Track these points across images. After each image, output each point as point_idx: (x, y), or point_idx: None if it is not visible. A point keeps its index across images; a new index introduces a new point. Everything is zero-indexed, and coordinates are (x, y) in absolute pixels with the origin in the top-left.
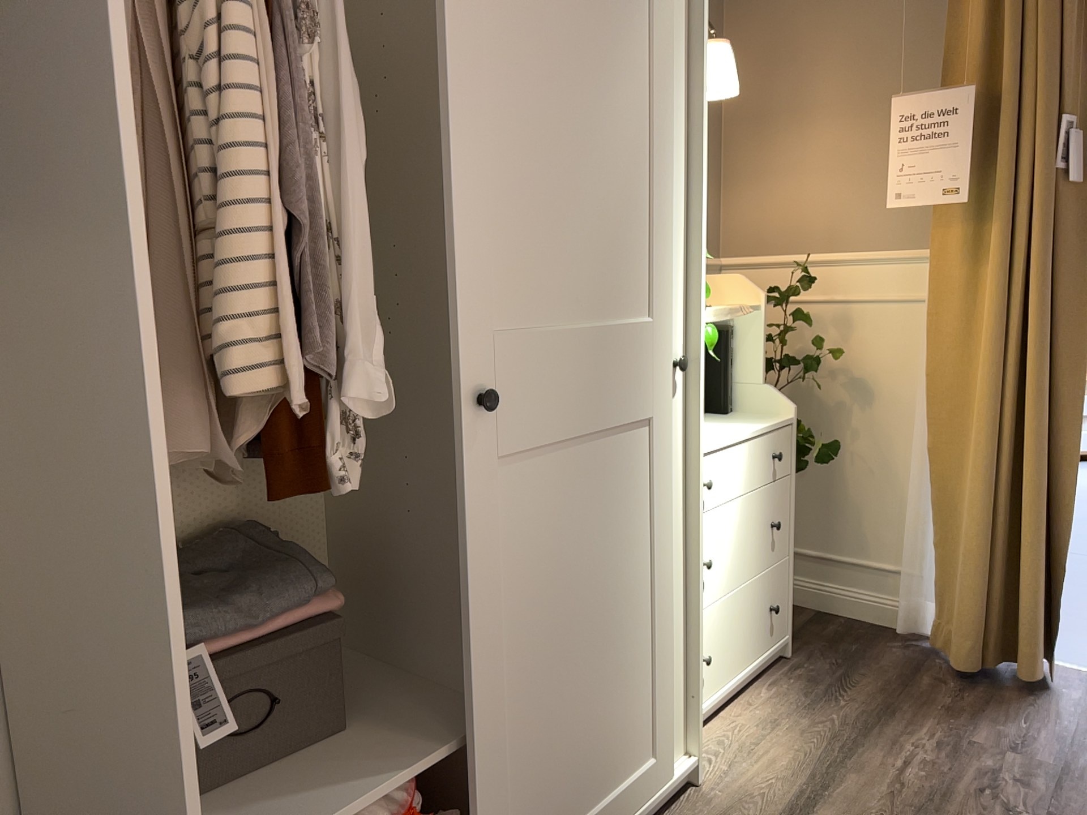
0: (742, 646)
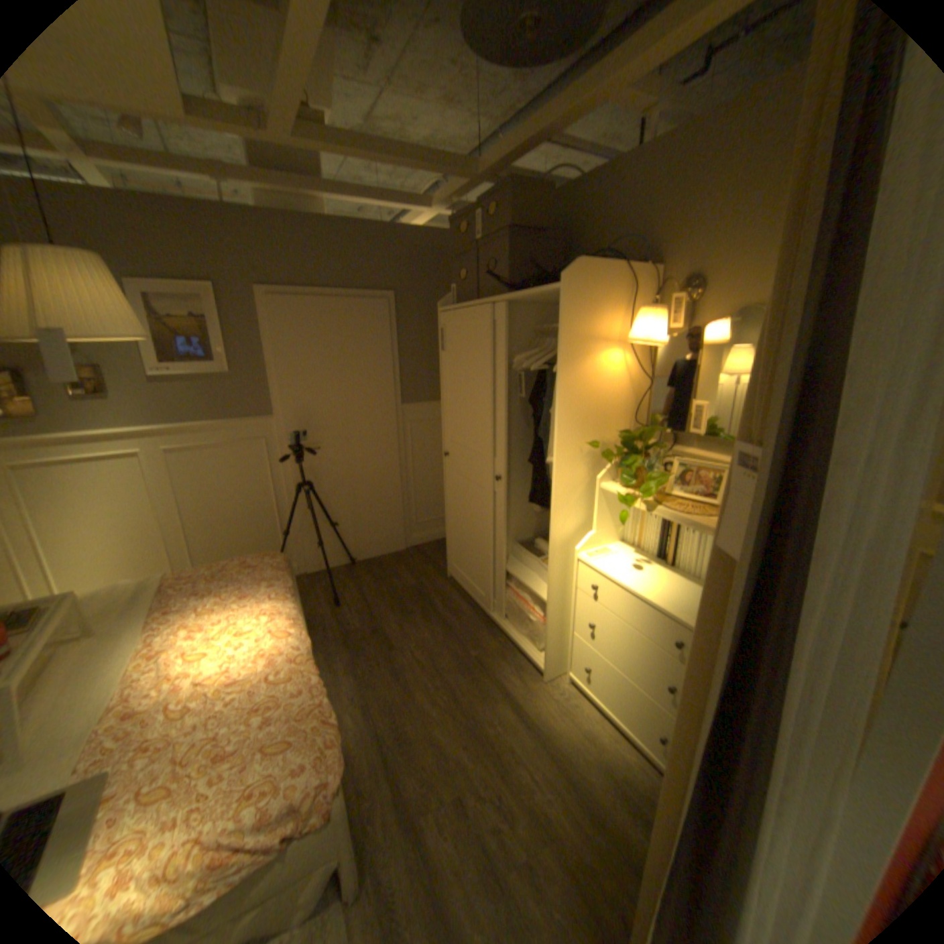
0: (630, 722)
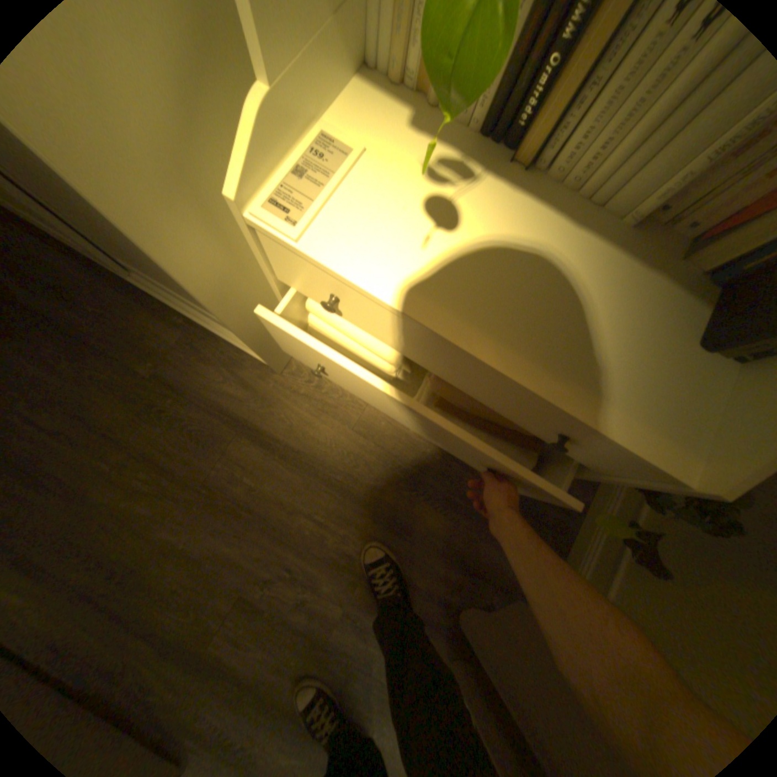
0: None
